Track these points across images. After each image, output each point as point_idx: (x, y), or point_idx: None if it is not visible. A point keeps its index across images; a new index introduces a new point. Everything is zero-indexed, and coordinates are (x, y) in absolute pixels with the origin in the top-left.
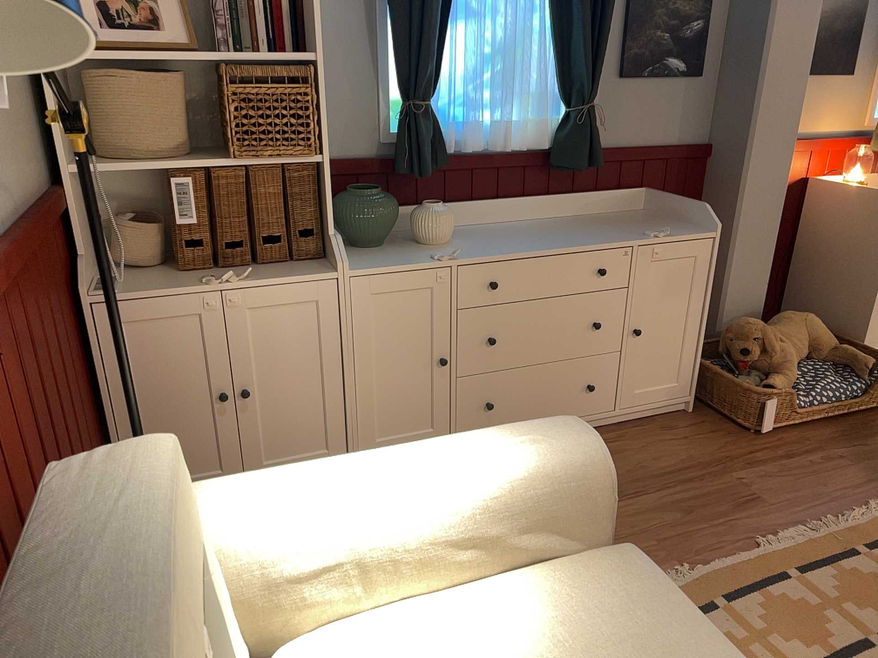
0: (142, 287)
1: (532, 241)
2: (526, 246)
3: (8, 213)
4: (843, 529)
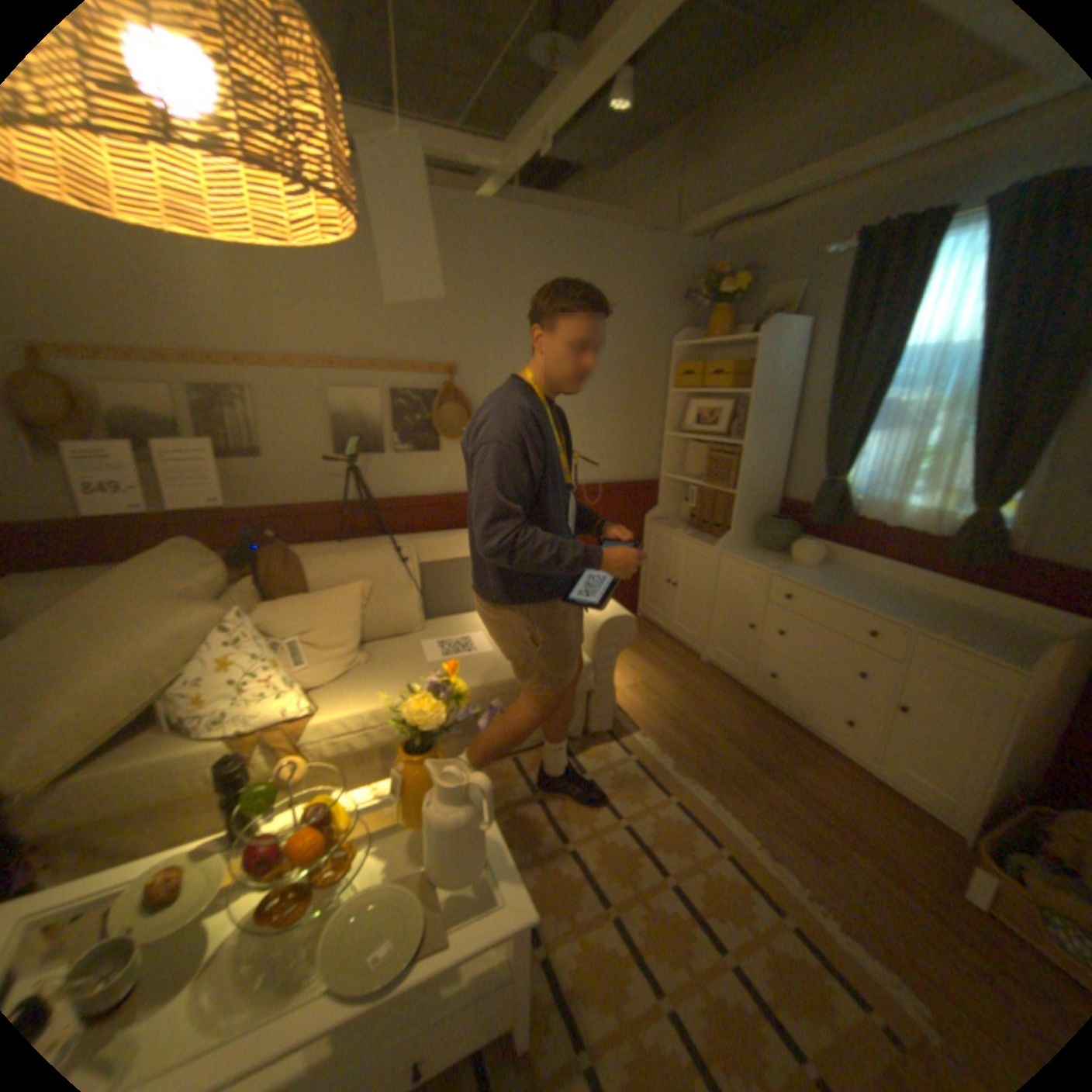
0: (665, 524)
1: (849, 590)
2: (831, 588)
3: (602, 480)
4: (816, 921)
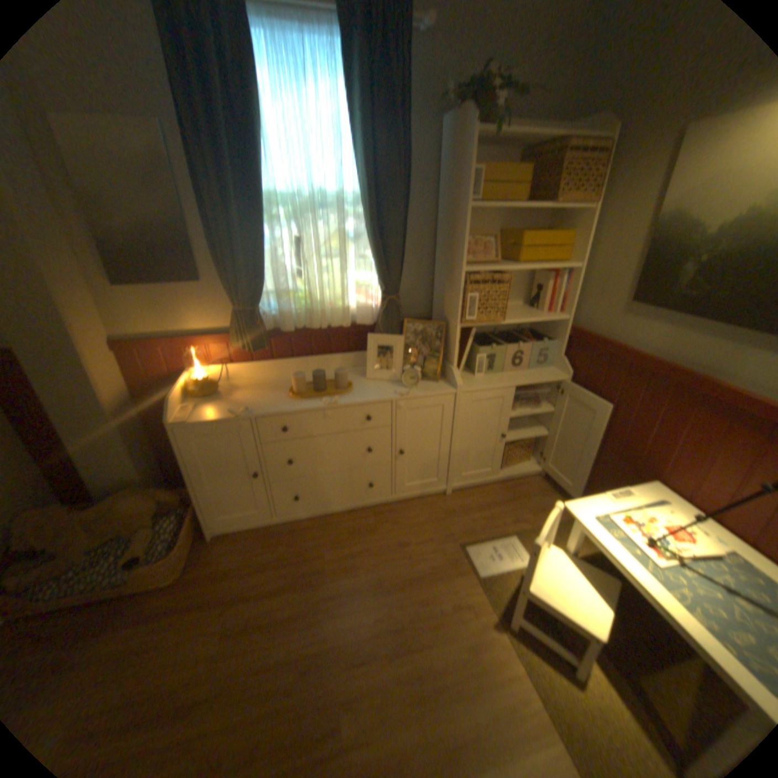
0: None
1: None
2: None
3: None
4: None
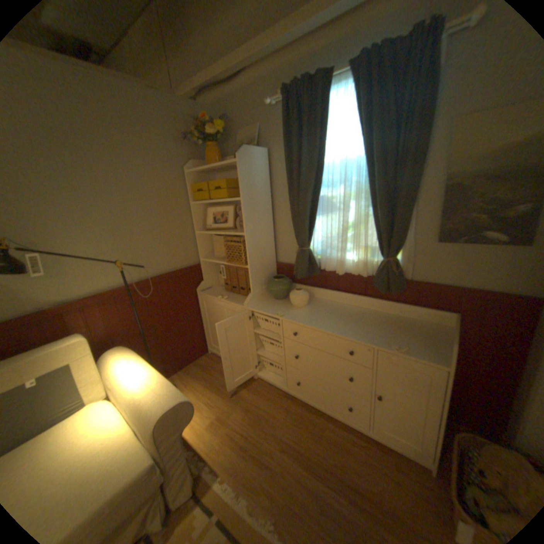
0: (211, 292)
1: (329, 321)
2: (319, 323)
3: (156, 273)
4: None
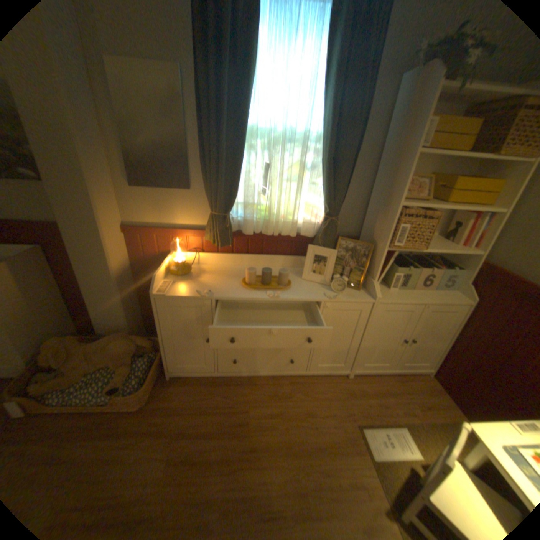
0: None
1: None
2: None
3: None
4: None
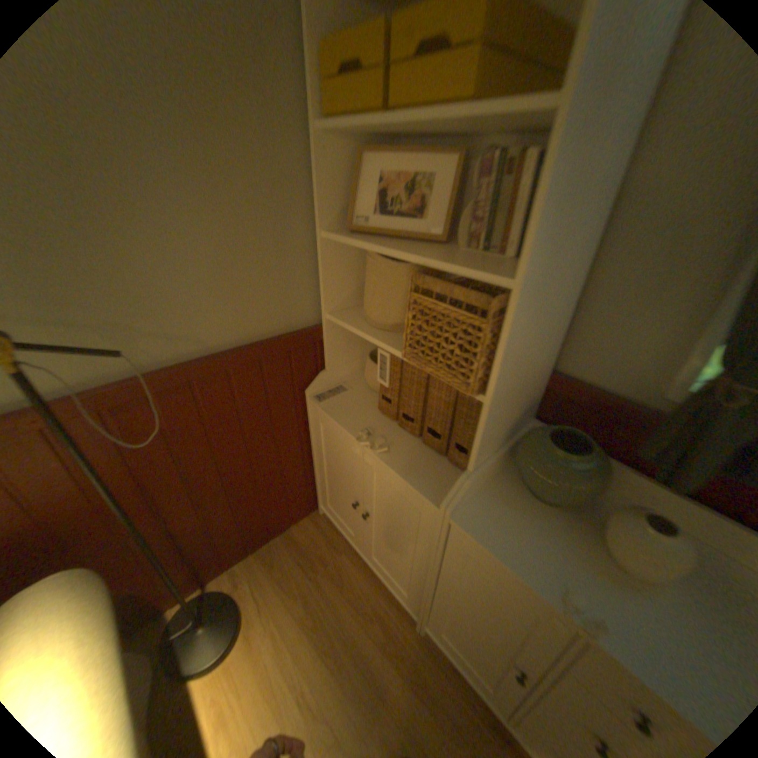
0: (342, 408)
1: None
2: None
3: (190, 352)
4: None
